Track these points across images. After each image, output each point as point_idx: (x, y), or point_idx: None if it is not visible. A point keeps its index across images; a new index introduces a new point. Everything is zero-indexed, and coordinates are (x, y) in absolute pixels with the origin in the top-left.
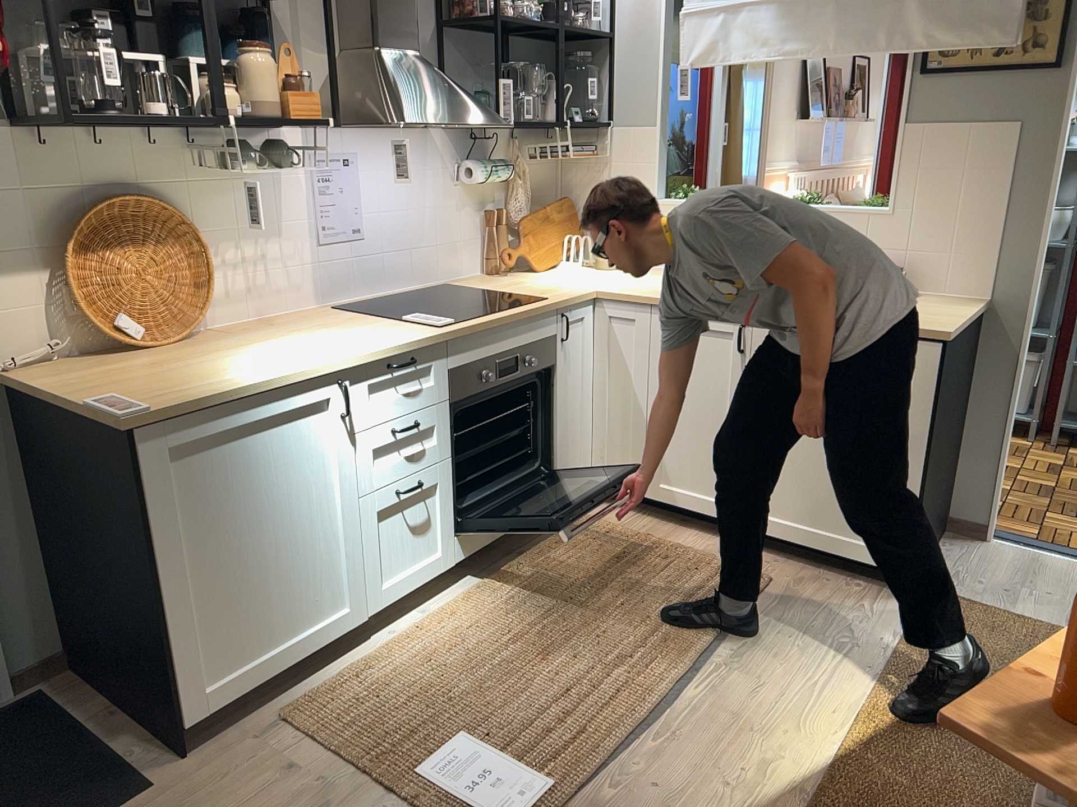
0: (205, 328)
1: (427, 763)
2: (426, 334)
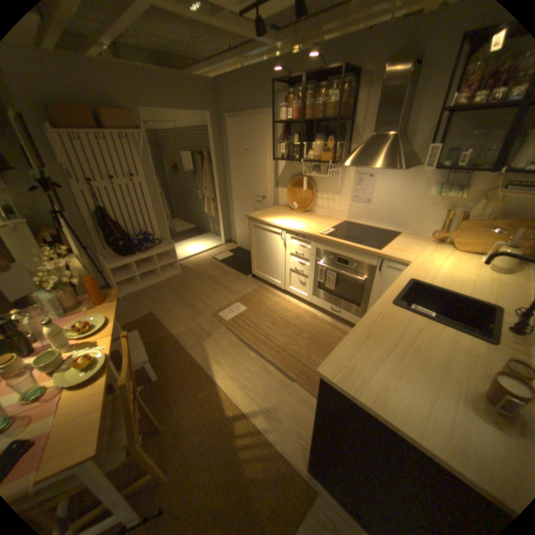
0: (313, 212)
1: (240, 303)
2: (310, 232)
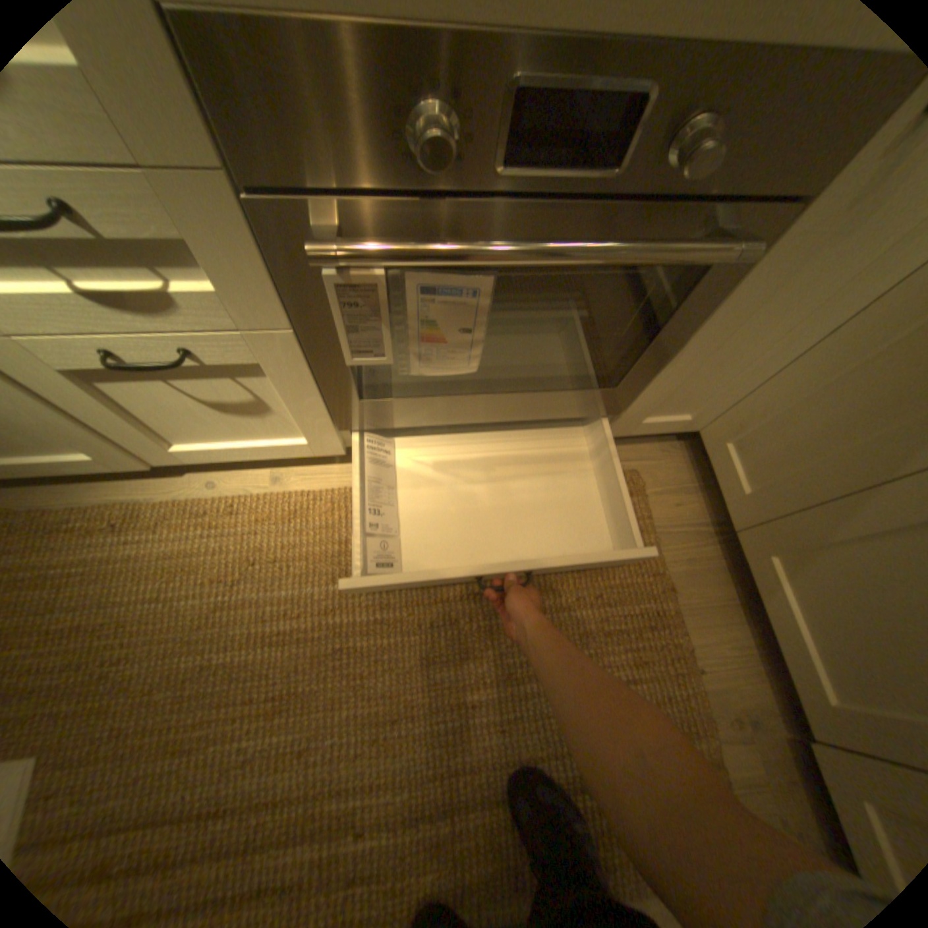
0: None
1: None
2: None
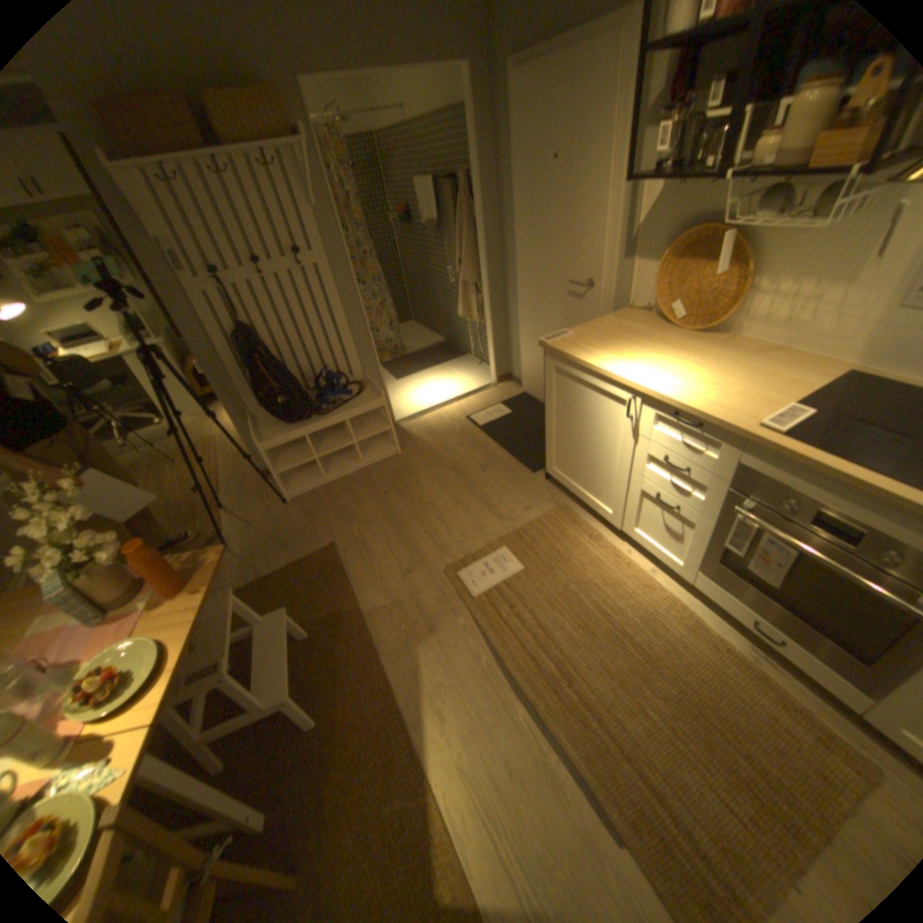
0: (736, 331)
1: (510, 551)
2: (728, 417)
